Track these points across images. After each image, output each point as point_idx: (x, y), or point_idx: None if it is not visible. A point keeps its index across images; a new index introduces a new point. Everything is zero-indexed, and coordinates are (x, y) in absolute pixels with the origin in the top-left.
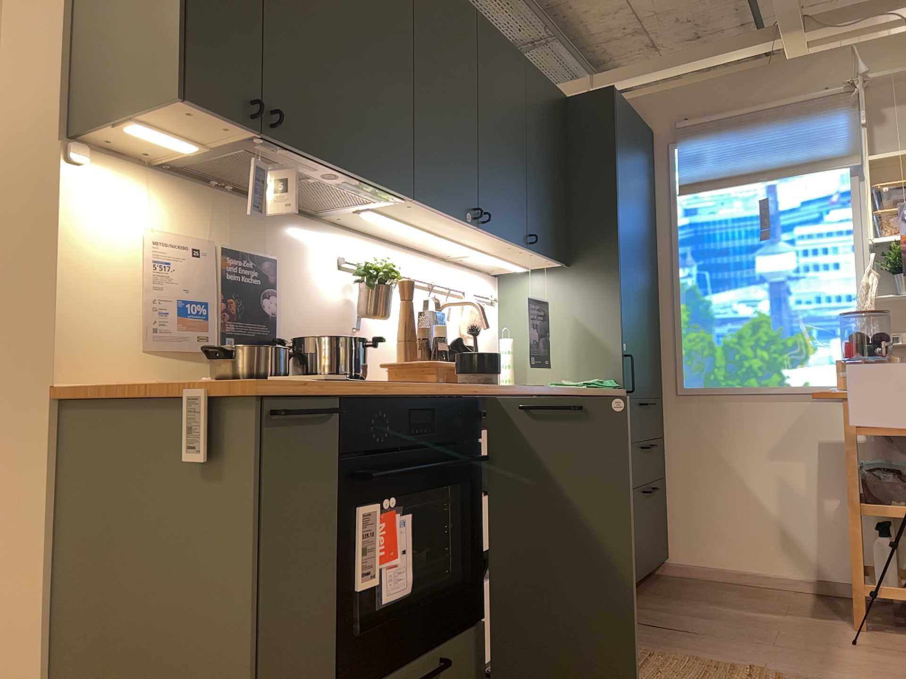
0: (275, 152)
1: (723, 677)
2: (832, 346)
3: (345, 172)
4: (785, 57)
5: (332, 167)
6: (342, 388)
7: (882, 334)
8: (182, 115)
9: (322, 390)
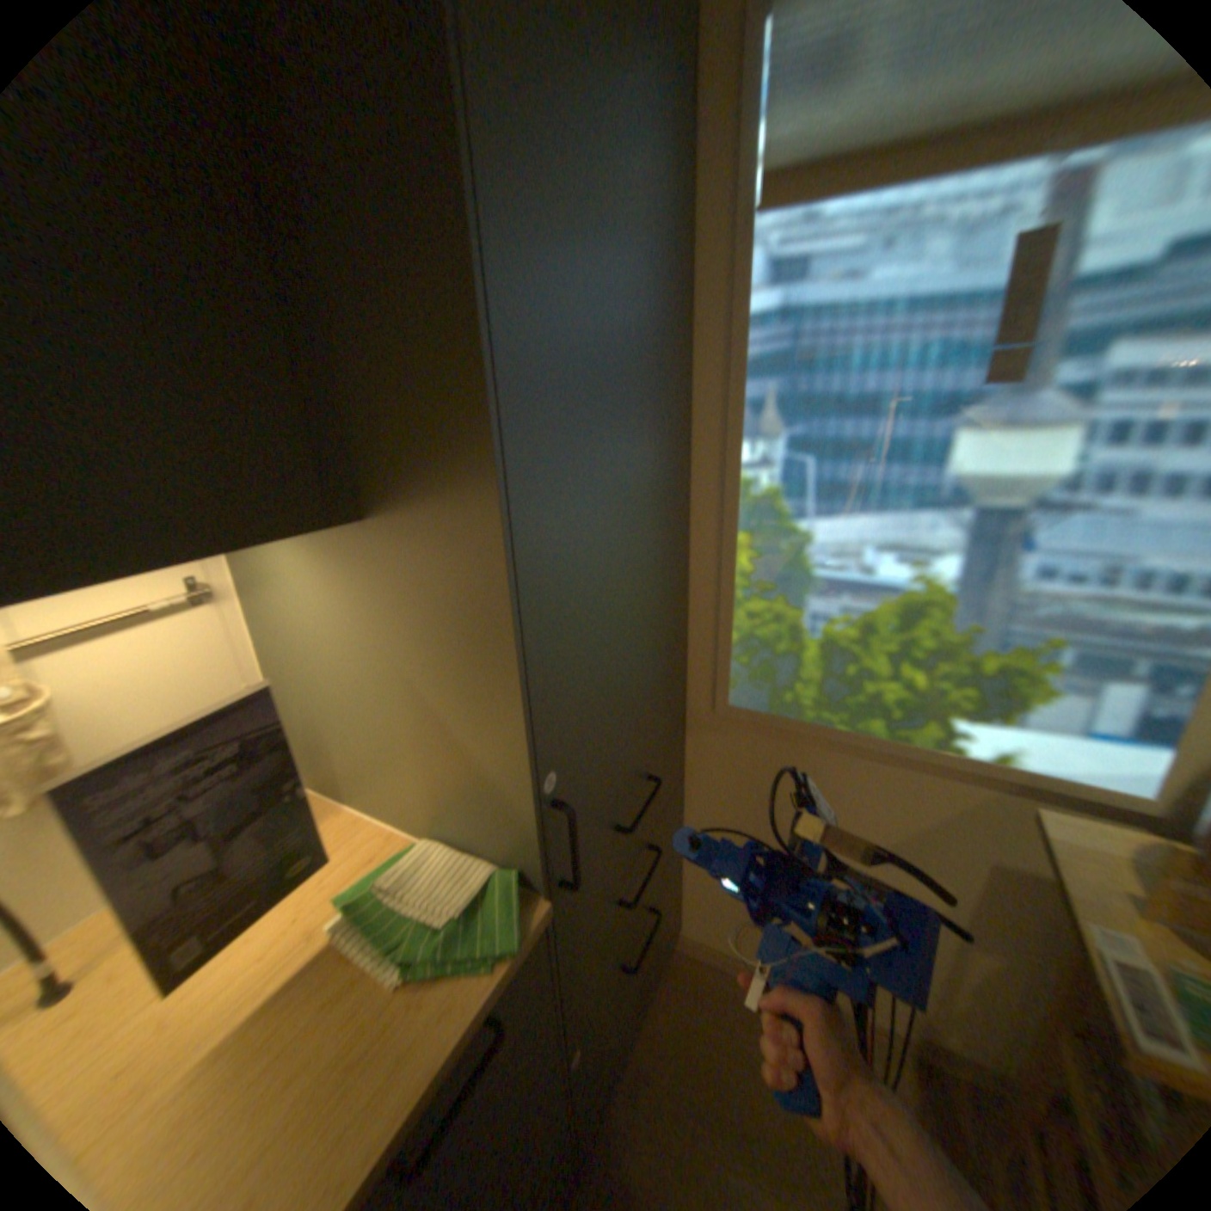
0: None
1: None
2: (1110, 700)
3: None
4: None
5: None
6: None
7: None
8: None
9: None
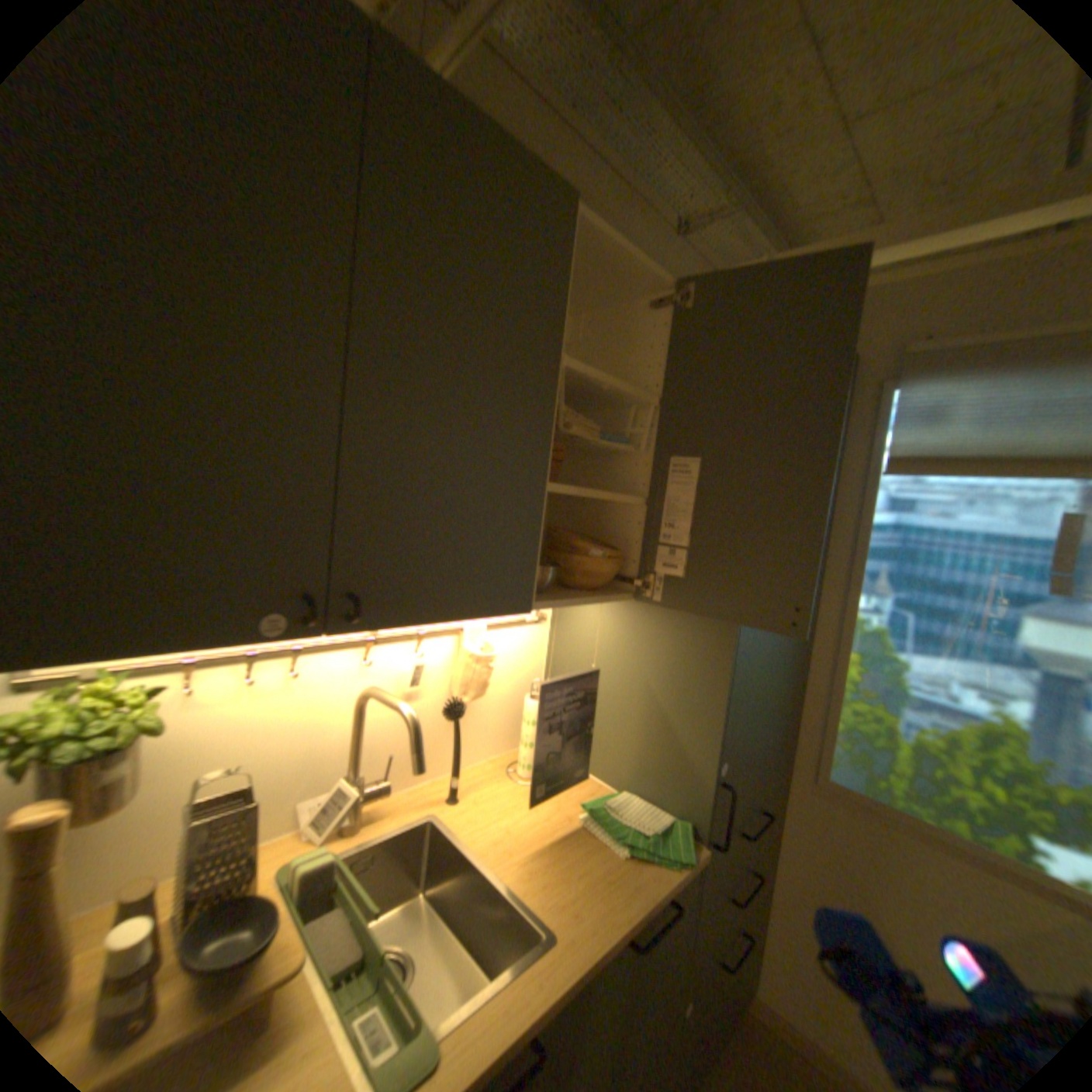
0: None
1: None
2: None
3: None
4: None
5: None
6: None
7: None
8: None
9: None
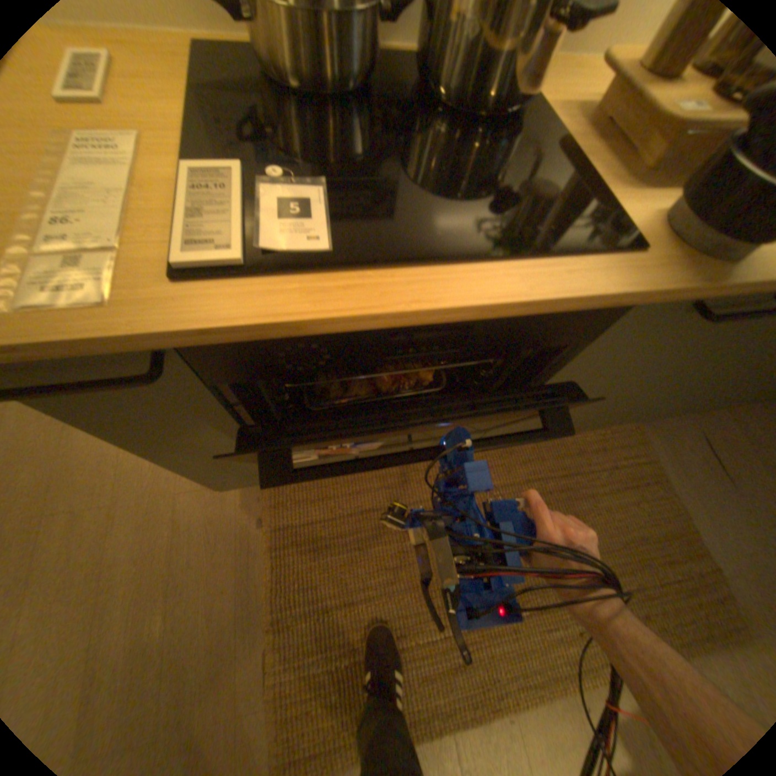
0: None
1: (677, 557)
2: None
3: None
4: None
5: None
6: (149, 343)
7: None
8: None
9: (93, 348)
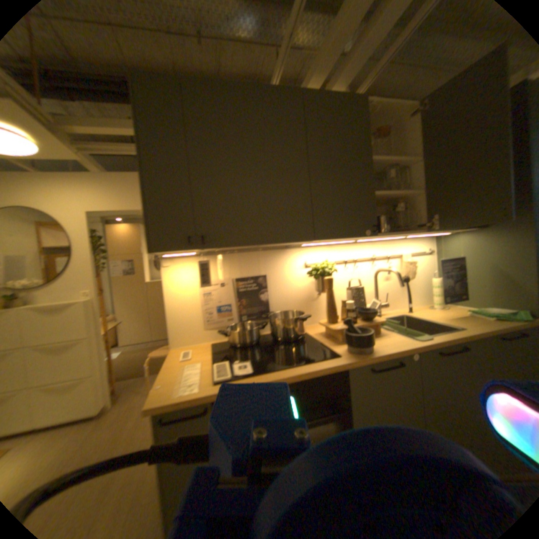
0: (217, 248)
1: None
2: None
3: (261, 244)
4: None
5: (251, 245)
6: (209, 397)
7: None
8: (164, 252)
9: (195, 401)
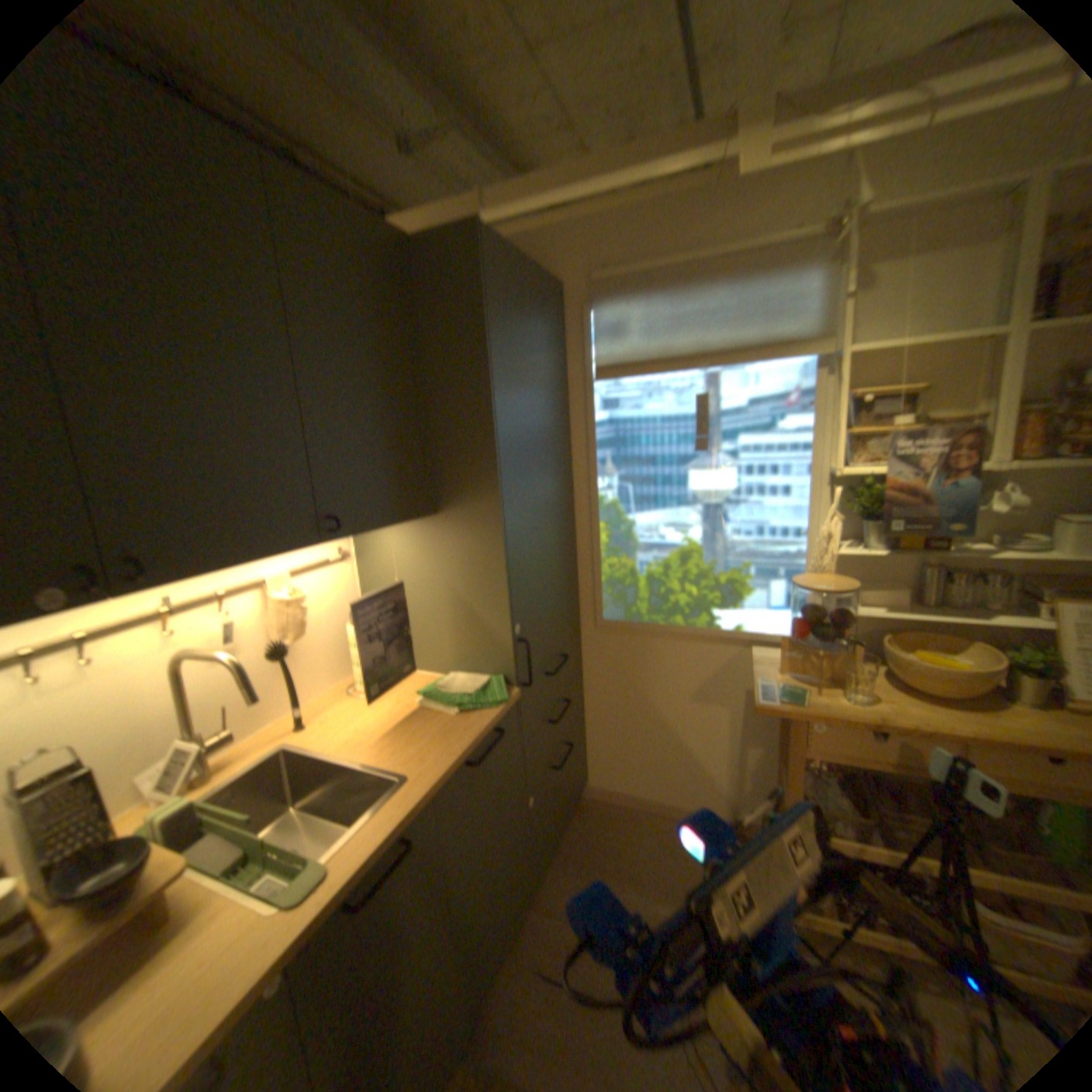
0: None
1: None
2: (773, 590)
3: None
4: (742, 167)
5: None
6: None
7: (845, 612)
8: None
9: None
